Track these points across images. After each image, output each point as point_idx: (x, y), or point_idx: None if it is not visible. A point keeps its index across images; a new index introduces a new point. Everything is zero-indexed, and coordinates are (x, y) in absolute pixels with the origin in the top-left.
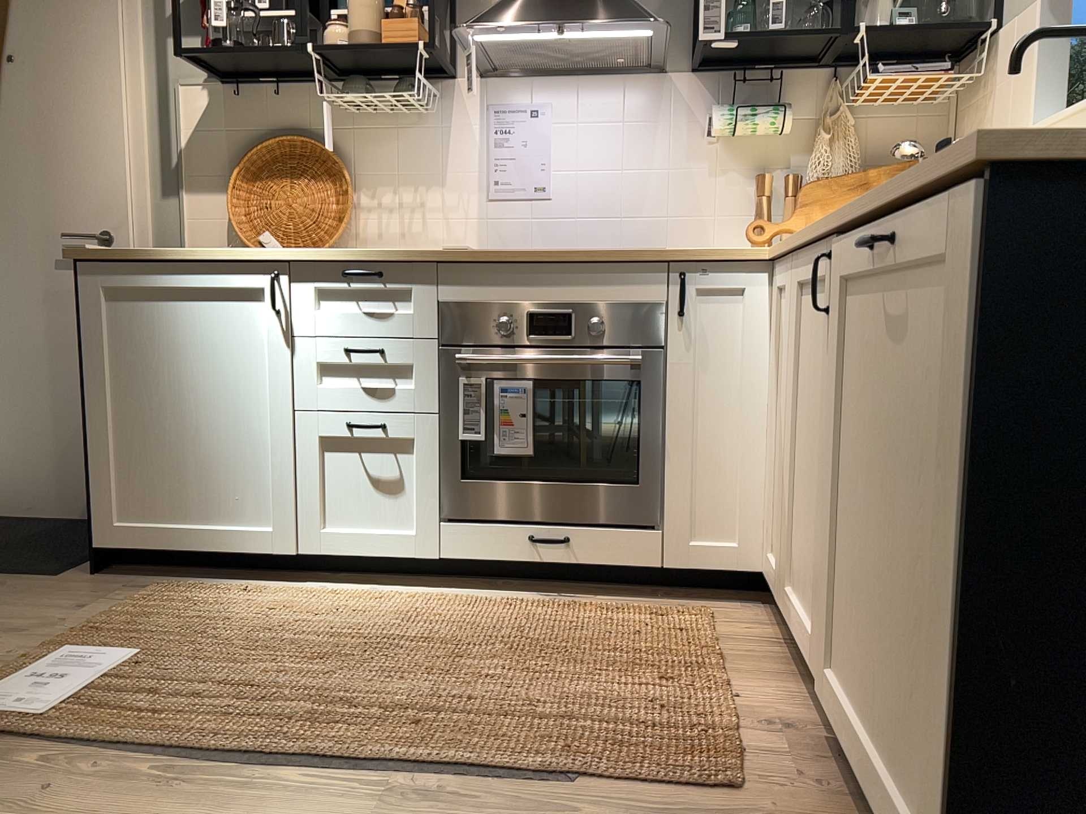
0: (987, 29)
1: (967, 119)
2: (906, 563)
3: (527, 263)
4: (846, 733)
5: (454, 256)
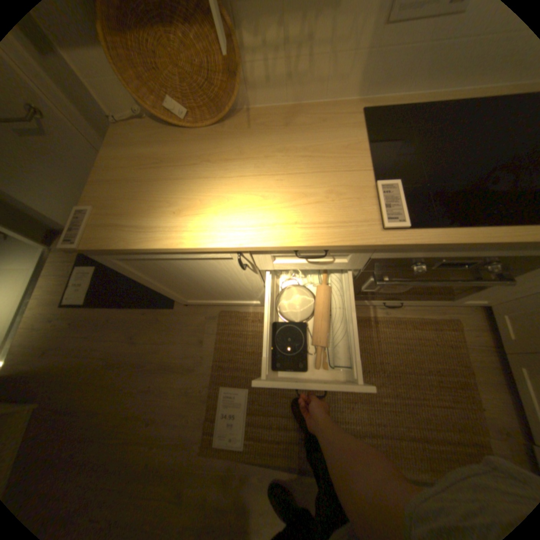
0: None
1: None
2: None
3: (465, 244)
4: None
5: (400, 245)
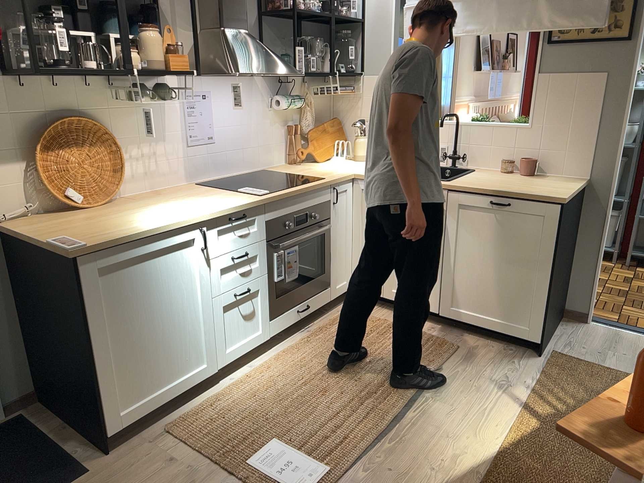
0: (362, 74)
1: (346, 102)
2: (504, 275)
3: (294, 195)
4: (464, 320)
5: (273, 199)
